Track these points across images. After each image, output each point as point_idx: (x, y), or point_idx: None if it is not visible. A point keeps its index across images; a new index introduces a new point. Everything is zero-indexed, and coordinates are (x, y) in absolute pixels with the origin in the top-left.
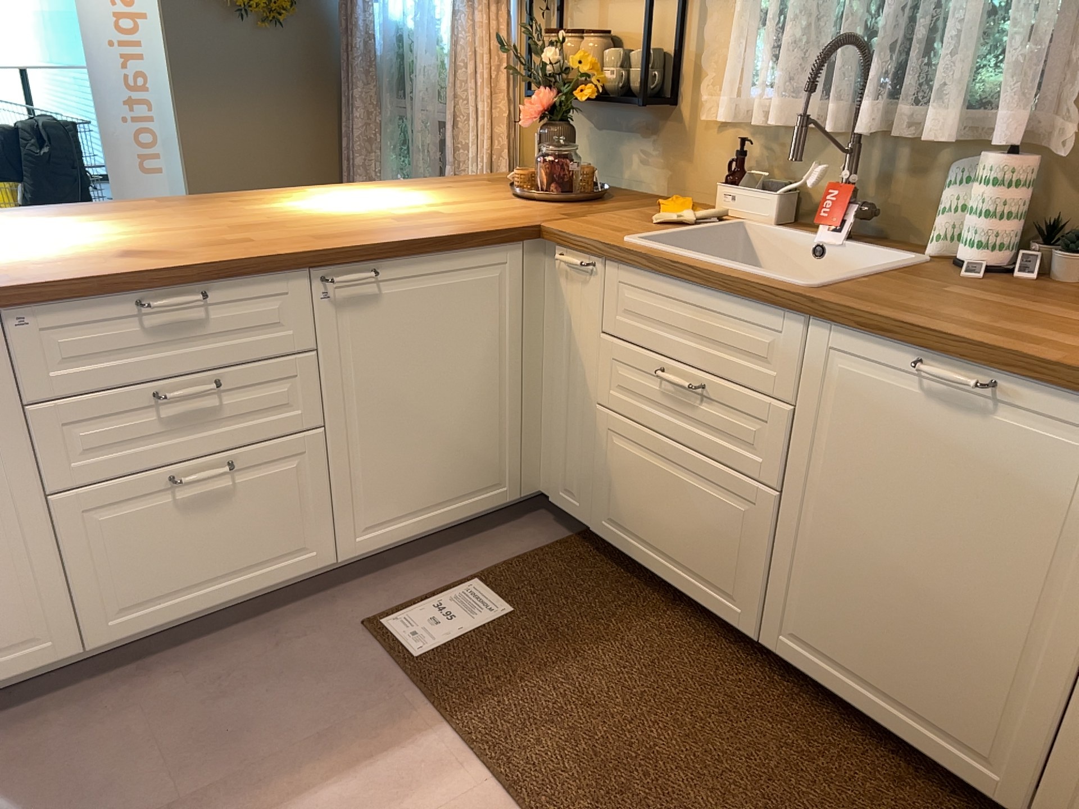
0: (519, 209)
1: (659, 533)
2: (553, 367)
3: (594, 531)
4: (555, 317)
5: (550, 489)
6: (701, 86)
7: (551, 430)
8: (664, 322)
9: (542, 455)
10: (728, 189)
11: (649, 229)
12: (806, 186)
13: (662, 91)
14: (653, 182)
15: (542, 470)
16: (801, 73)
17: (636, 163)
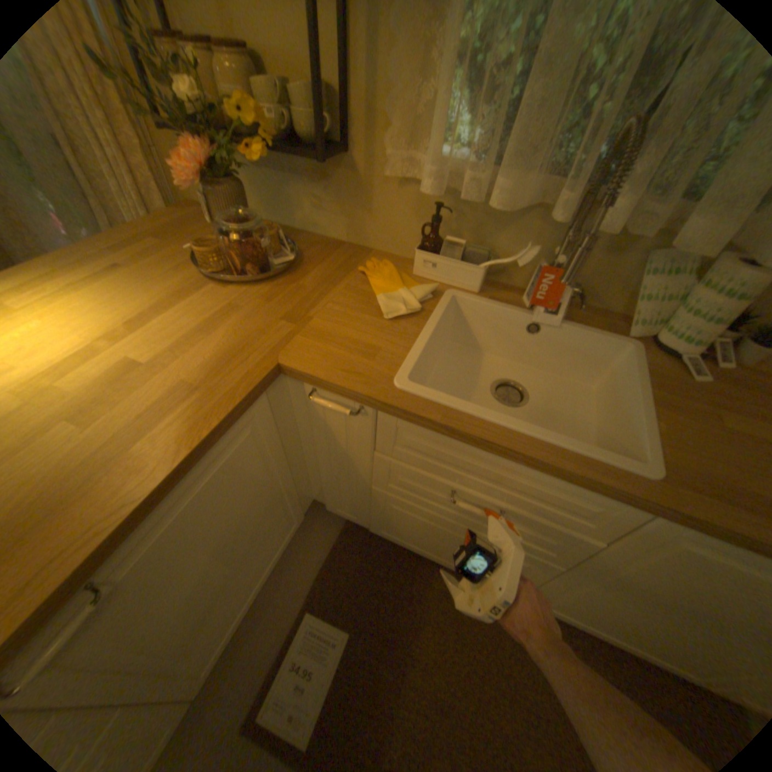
0: (228, 314)
1: (438, 551)
2: (315, 449)
3: (372, 532)
4: (310, 422)
5: (323, 501)
6: (379, 129)
7: (320, 478)
8: (459, 466)
9: (313, 487)
10: (430, 255)
11: (396, 341)
12: (518, 262)
13: (329, 129)
14: (331, 226)
15: (314, 493)
16: (542, 143)
17: (310, 205)
